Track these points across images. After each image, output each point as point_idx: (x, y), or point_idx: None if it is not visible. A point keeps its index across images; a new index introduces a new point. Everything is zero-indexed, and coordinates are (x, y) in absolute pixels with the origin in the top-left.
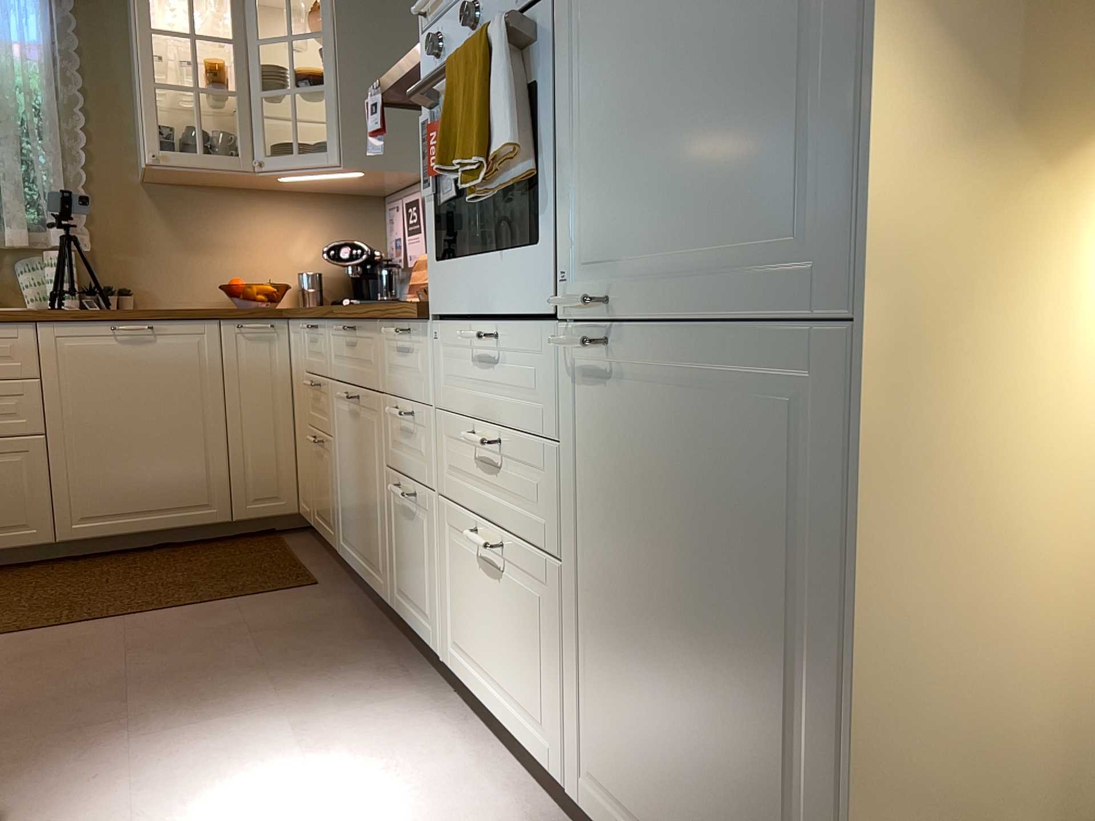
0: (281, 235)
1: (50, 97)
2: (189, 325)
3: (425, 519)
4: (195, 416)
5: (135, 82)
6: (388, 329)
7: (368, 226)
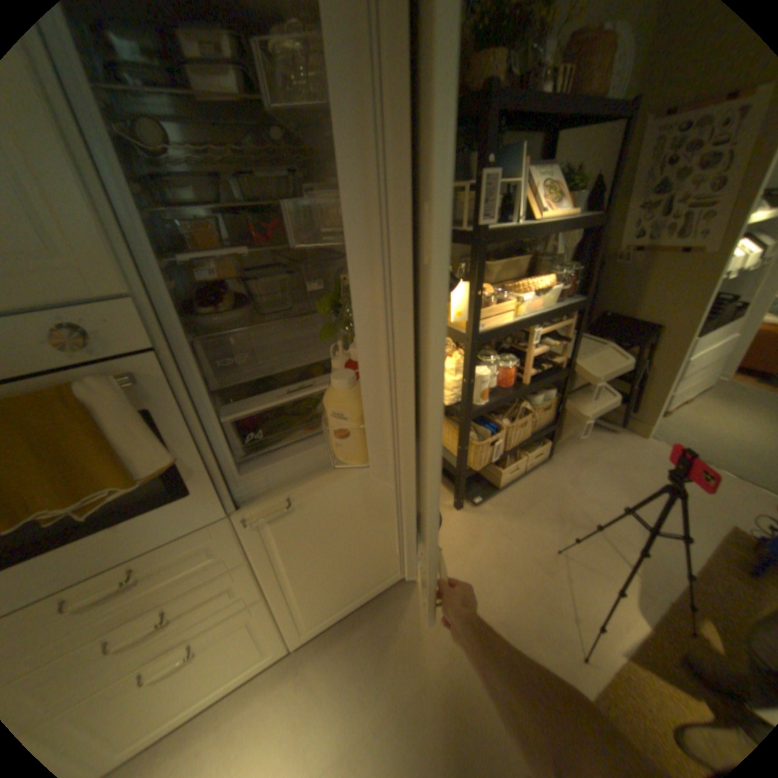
0: None
1: None
2: None
3: None
4: None
5: None
6: None
7: None
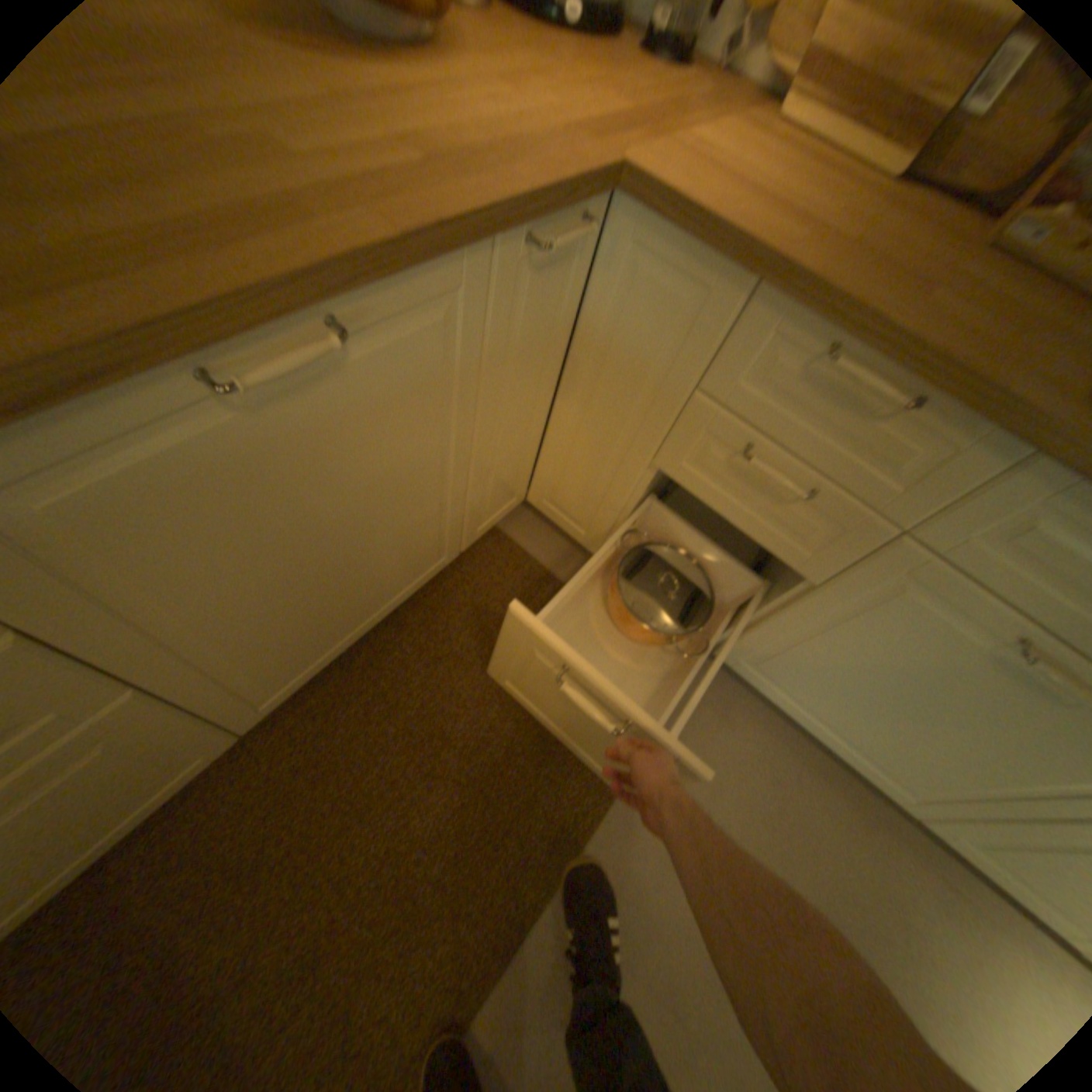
0: None
1: None
2: (433, 271)
3: None
4: (432, 470)
5: None
6: None
7: None
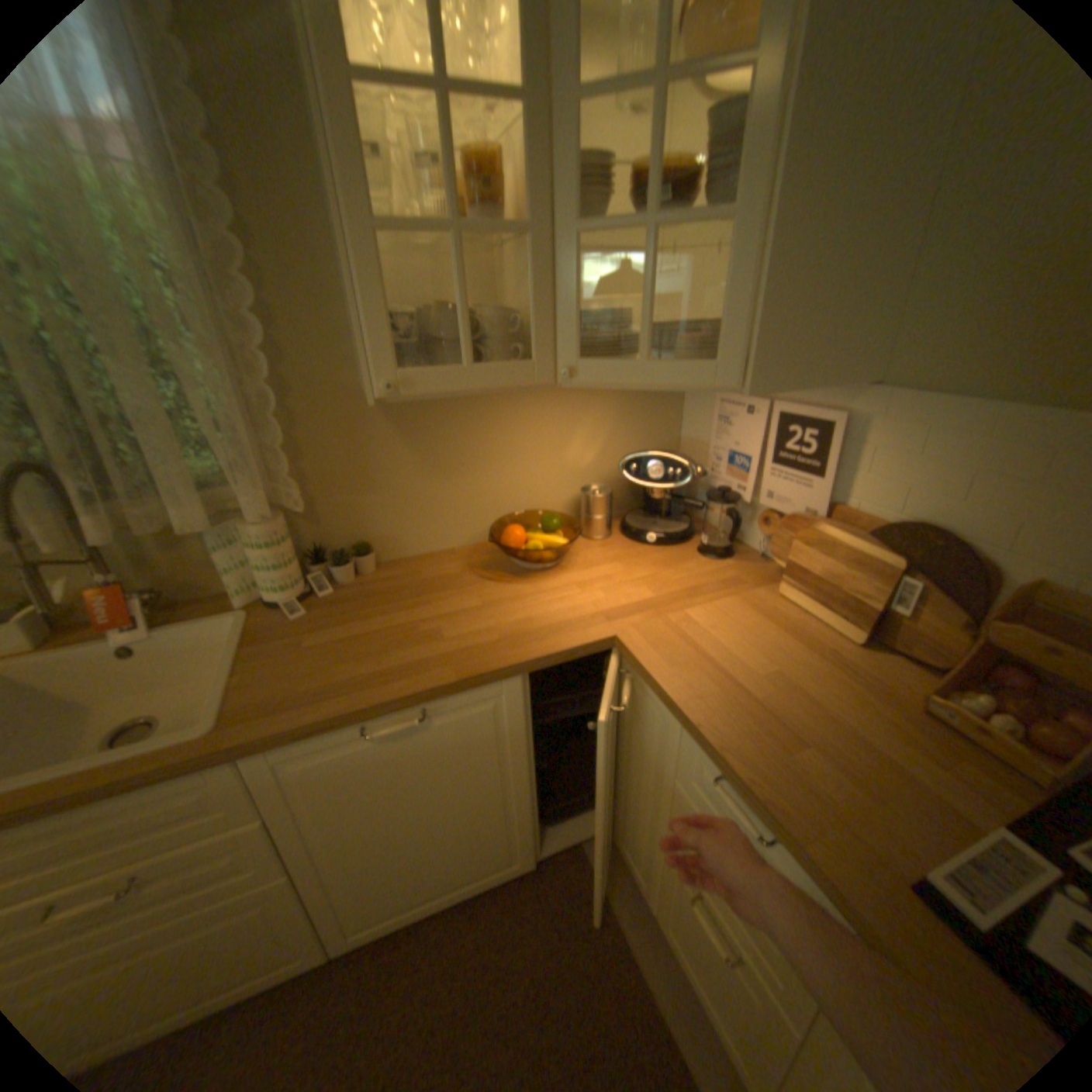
0: (558, 435)
1: (179, 249)
2: (480, 692)
3: None
4: (492, 792)
5: (332, 202)
6: None
7: (664, 407)
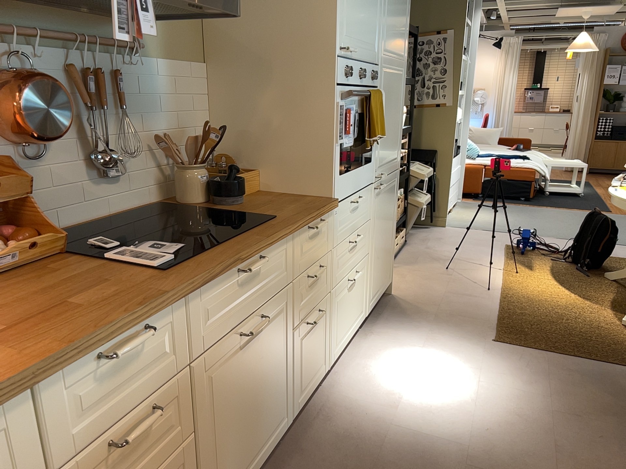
0: None
1: None
2: None
3: (322, 315)
4: None
5: None
6: (317, 225)
7: None
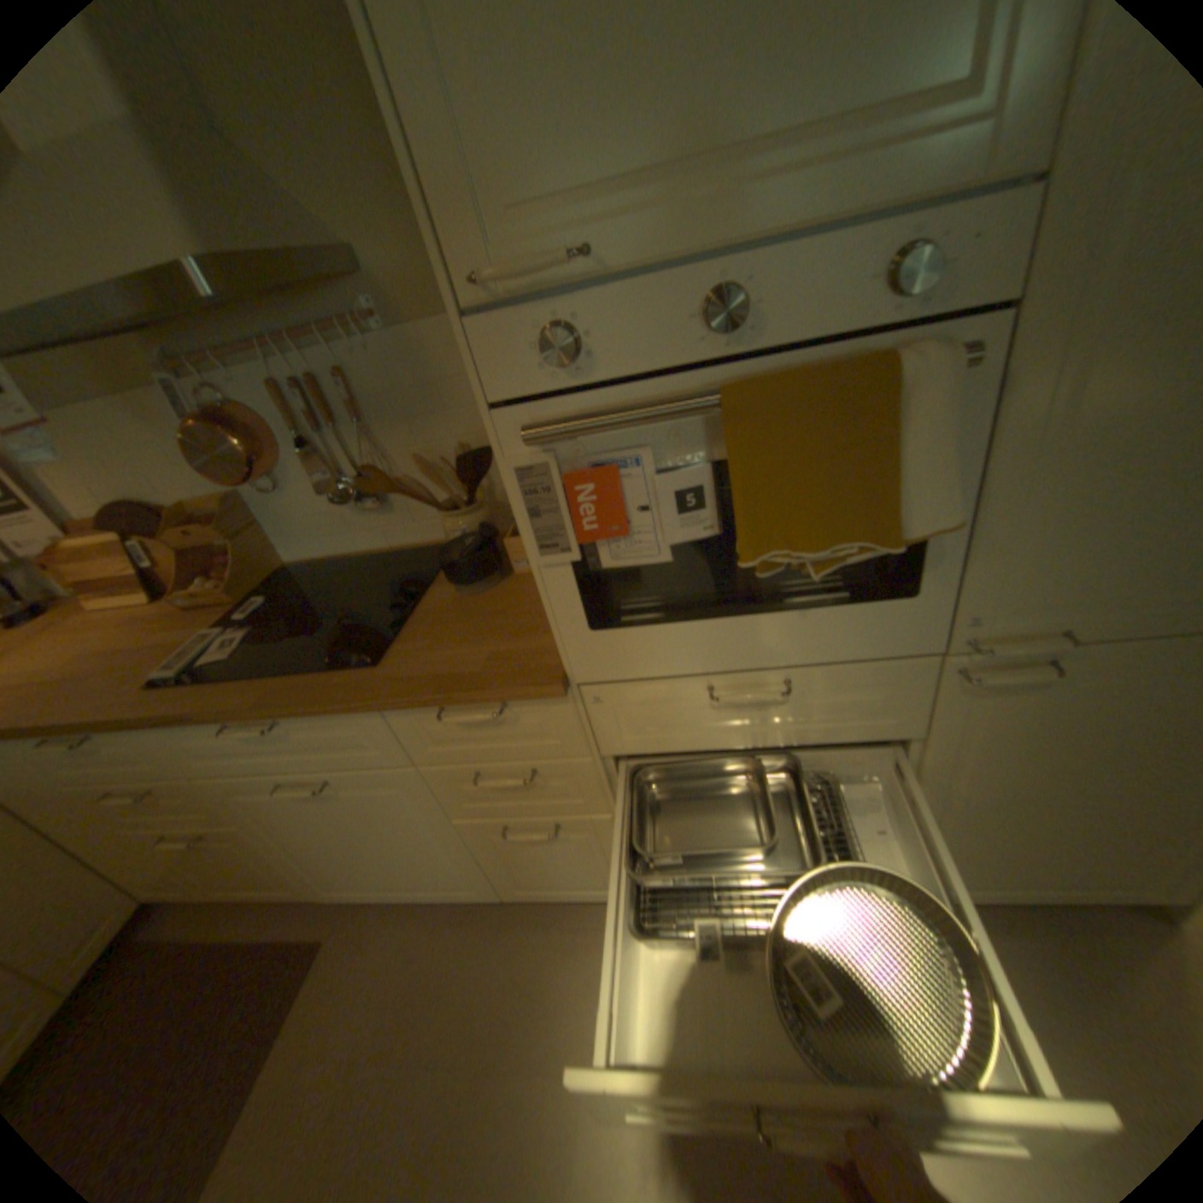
0: None
1: None
2: None
3: (581, 833)
4: None
5: None
6: (452, 714)
7: None
